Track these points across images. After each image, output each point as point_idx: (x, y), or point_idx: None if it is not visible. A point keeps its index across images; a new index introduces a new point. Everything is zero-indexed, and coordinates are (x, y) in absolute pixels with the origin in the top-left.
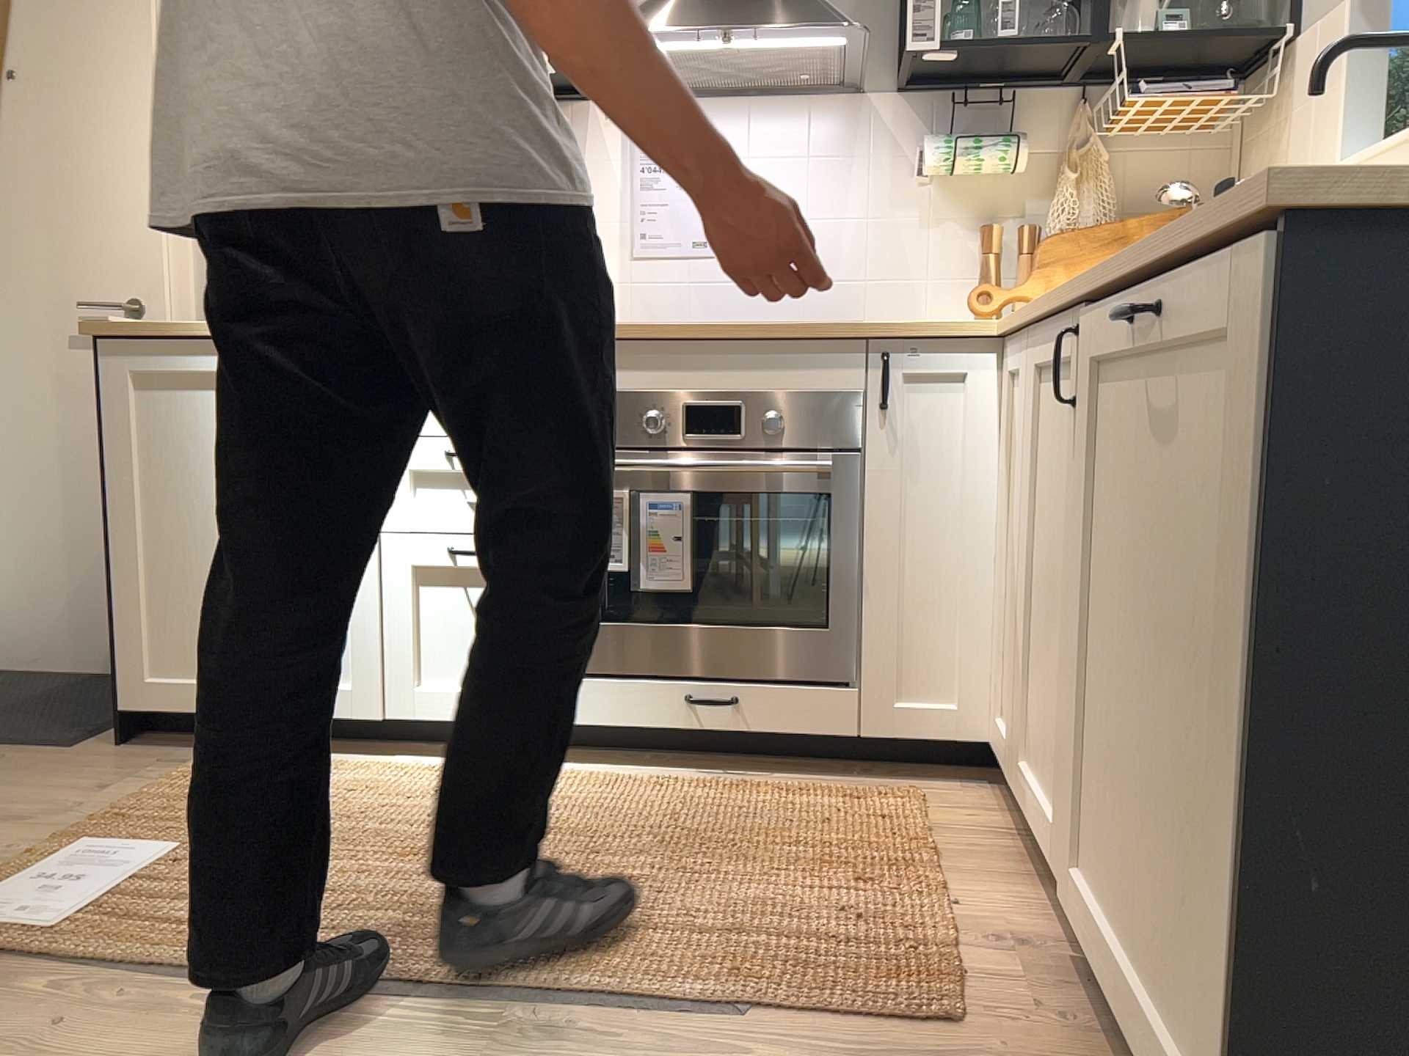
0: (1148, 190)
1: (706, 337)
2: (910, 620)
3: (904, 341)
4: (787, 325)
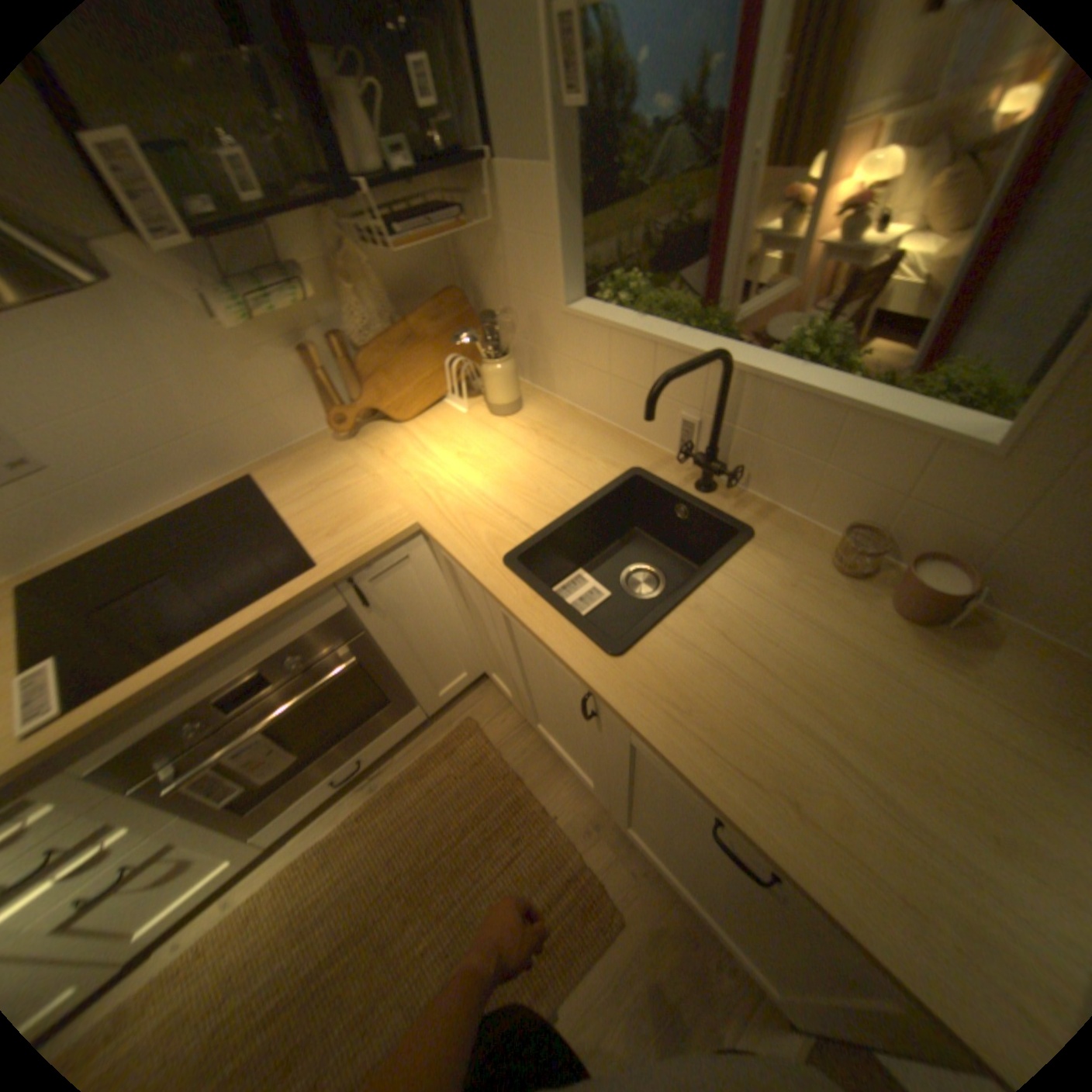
0: (403, 266)
1: (191, 664)
2: (426, 666)
3: (356, 566)
4: (259, 615)
